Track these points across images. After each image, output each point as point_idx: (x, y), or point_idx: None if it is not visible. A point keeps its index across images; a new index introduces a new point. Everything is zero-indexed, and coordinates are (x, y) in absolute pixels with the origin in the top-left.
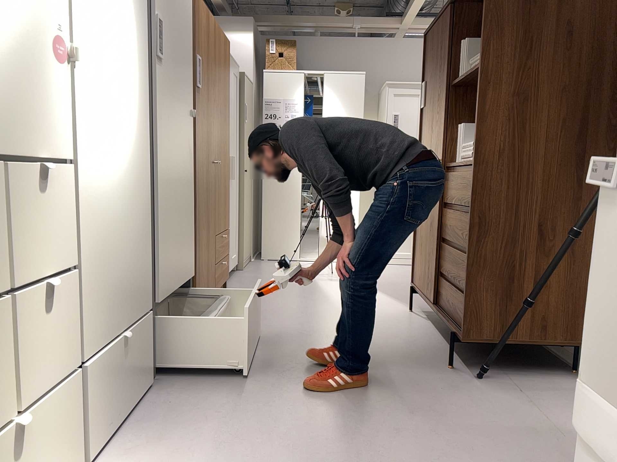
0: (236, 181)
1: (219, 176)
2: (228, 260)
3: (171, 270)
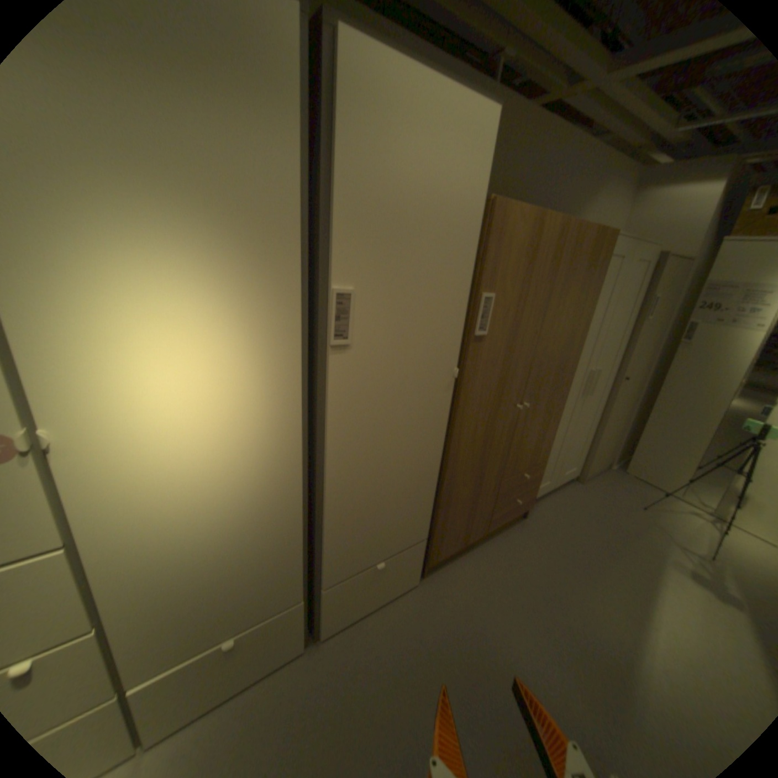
0: (604, 392)
1: (533, 416)
2: (535, 493)
3: (364, 552)
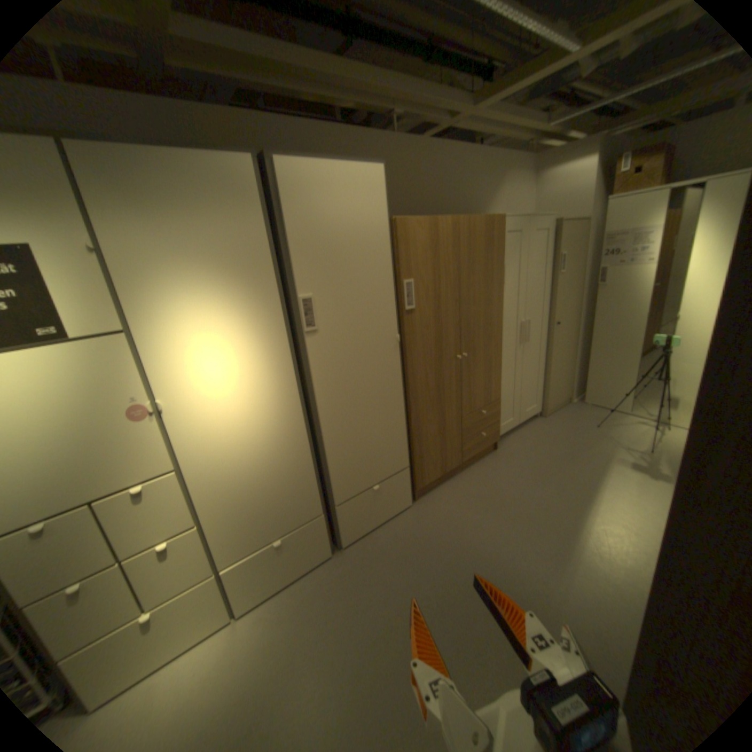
0: (541, 338)
1: (474, 363)
2: (497, 426)
3: (361, 477)
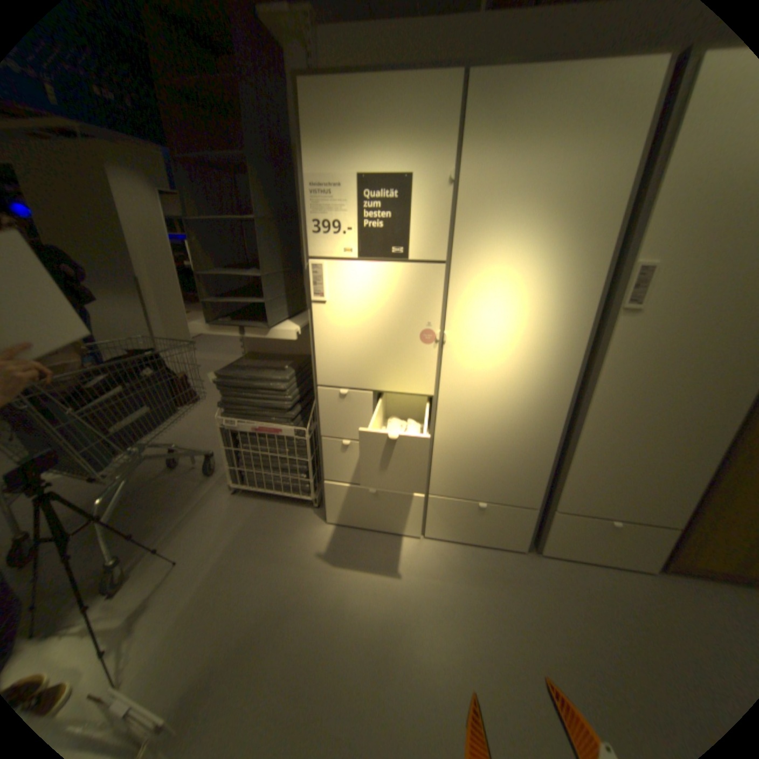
0: None
1: None
2: None
3: (605, 502)
